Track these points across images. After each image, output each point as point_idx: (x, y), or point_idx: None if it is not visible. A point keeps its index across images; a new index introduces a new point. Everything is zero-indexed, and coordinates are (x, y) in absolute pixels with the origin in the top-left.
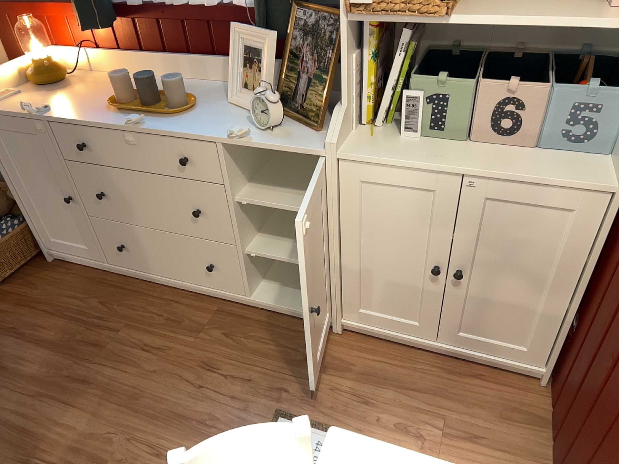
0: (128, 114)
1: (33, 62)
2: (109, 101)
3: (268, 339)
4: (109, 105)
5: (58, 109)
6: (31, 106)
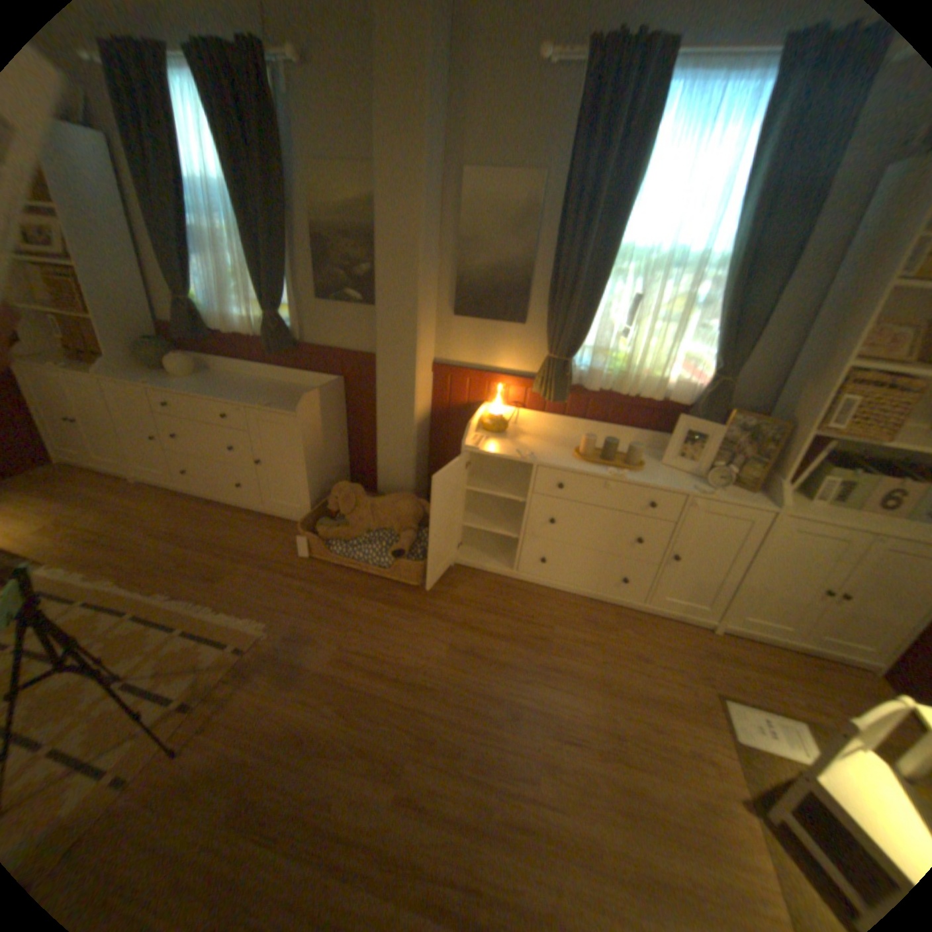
0: (599, 468)
1: (488, 416)
2: (567, 454)
3: (670, 640)
4: (582, 460)
5: (538, 458)
6: (518, 453)
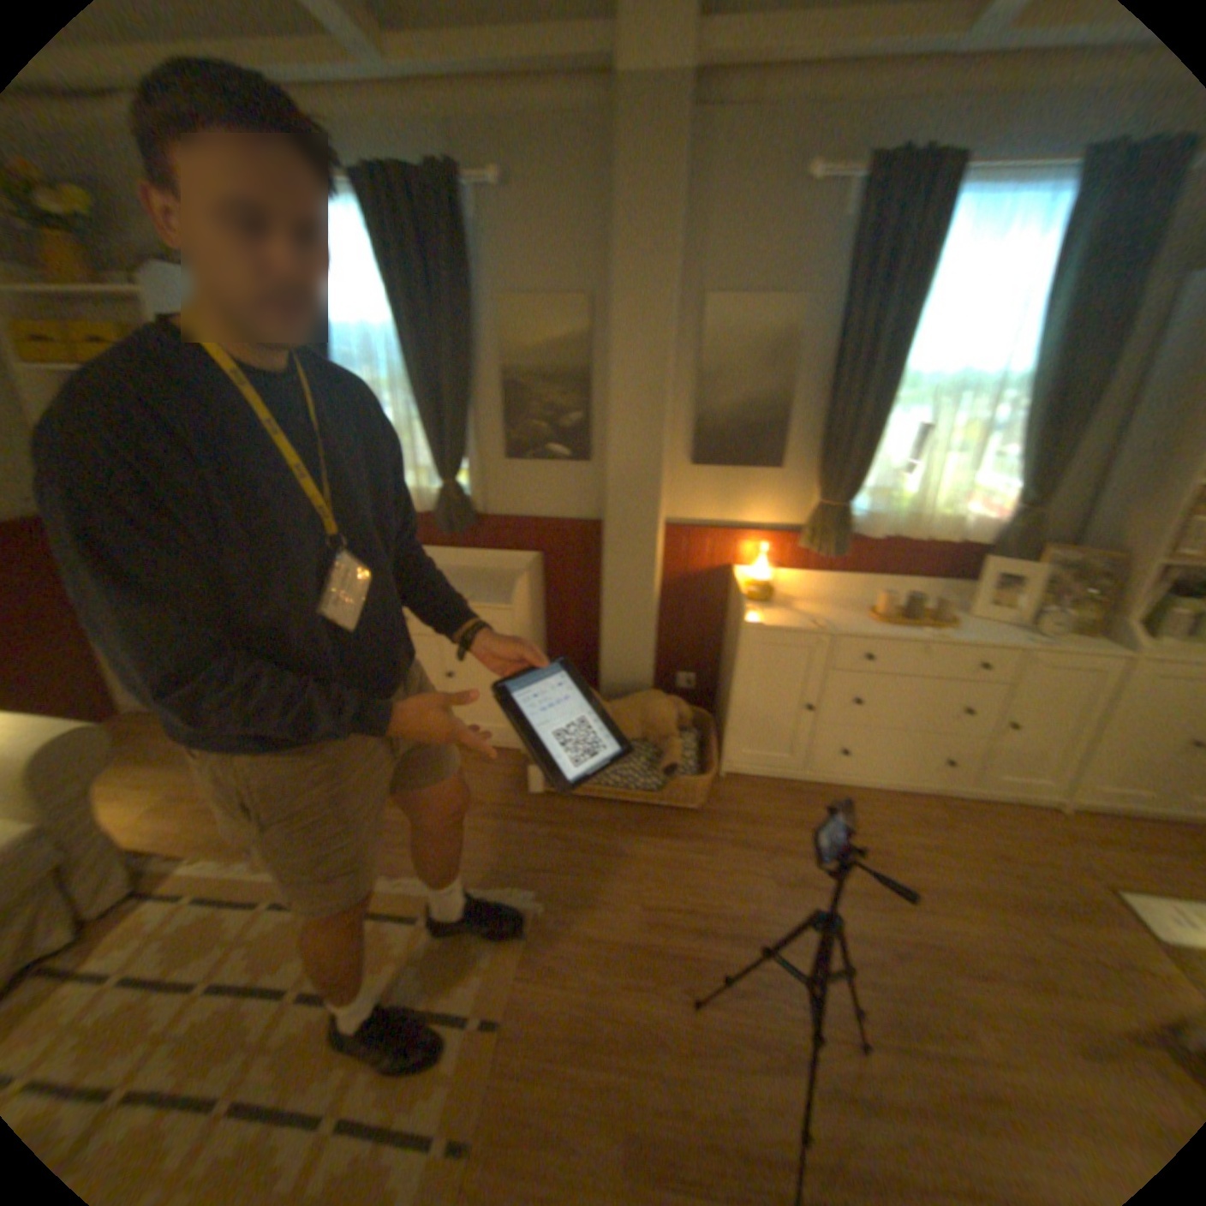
0: (911, 630)
1: (751, 582)
2: (862, 618)
3: (1018, 830)
4: (889, 622)
5: (836, 626)
6: (812, 623)
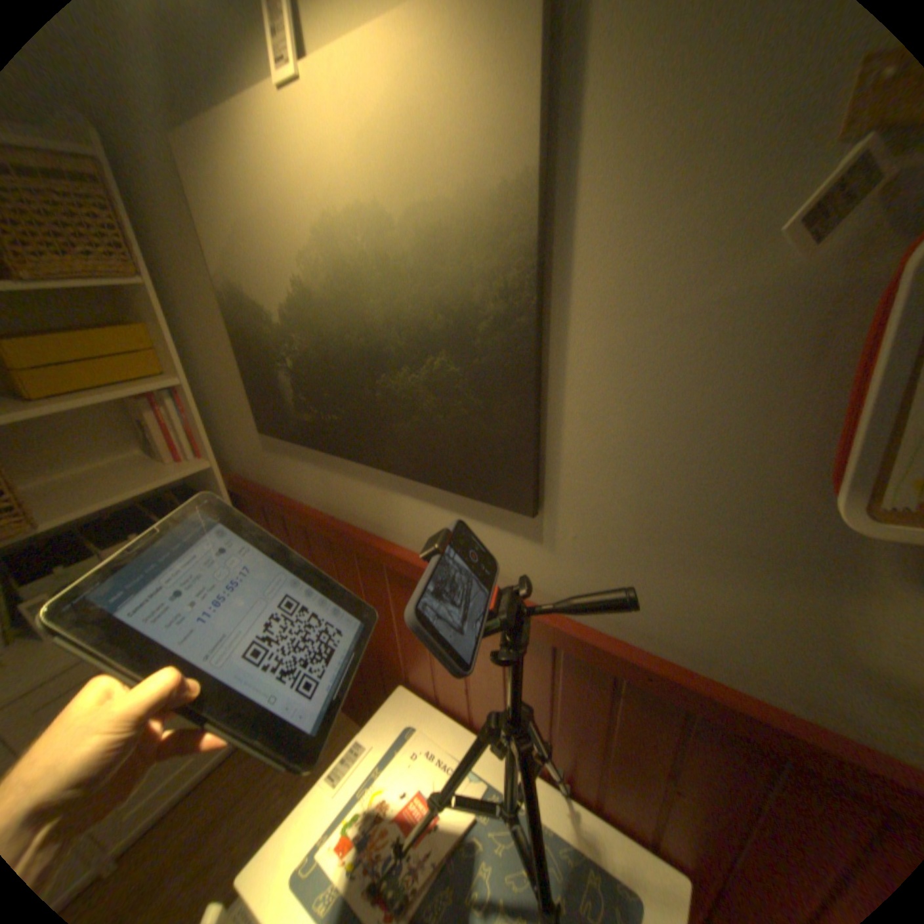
0: None
1: None
2: None
3: None
4: None
5: None
6: None
